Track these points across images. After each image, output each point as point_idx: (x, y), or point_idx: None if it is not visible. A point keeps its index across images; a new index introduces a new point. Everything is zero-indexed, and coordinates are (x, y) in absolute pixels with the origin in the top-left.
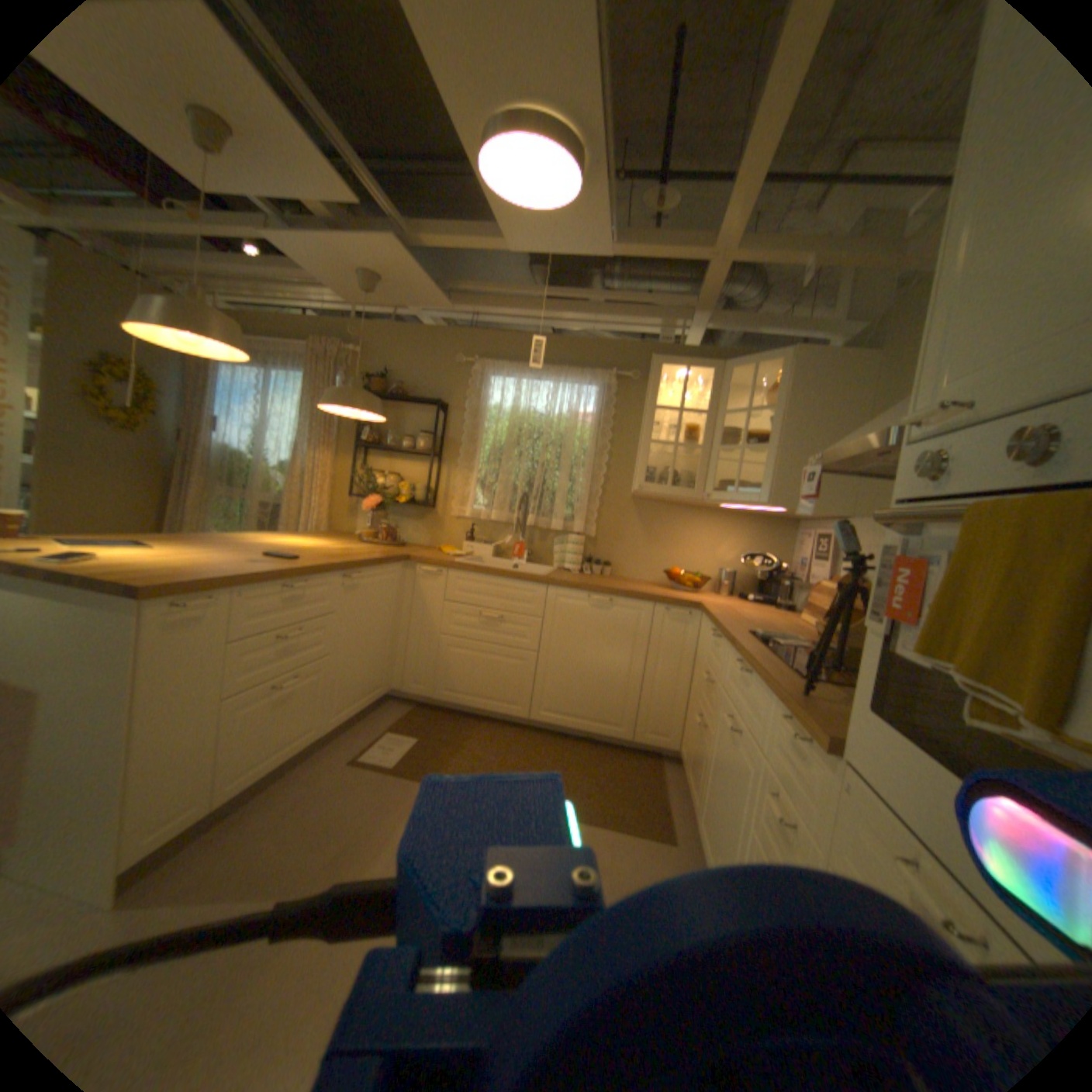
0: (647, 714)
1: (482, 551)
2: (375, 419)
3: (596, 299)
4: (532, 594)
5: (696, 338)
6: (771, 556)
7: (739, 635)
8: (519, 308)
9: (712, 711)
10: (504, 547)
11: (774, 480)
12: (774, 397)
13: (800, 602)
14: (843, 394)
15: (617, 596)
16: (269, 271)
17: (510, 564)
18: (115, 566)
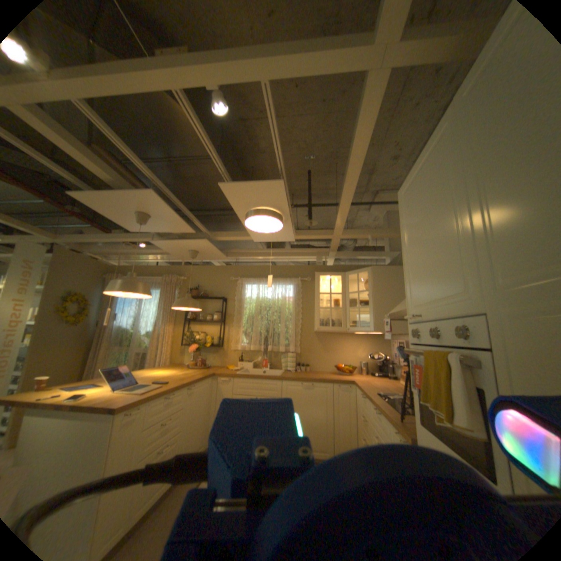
0: (339, 443)
1: (247, 366)
2: (196, 310)
3: (288, 252)
4: (275, 386)
5: (331, 261)
6: (381, 353)
7: (372, 396)
8: (256, 256)
9: (368, 436)
10: (257, 362)
11: (374, 321)
12: (367, 286)
13: (399, 374)
14: (393, 283)
15: (315, 382)
16: (148, 251)
17: (261, 371)
18: (97, 399)
